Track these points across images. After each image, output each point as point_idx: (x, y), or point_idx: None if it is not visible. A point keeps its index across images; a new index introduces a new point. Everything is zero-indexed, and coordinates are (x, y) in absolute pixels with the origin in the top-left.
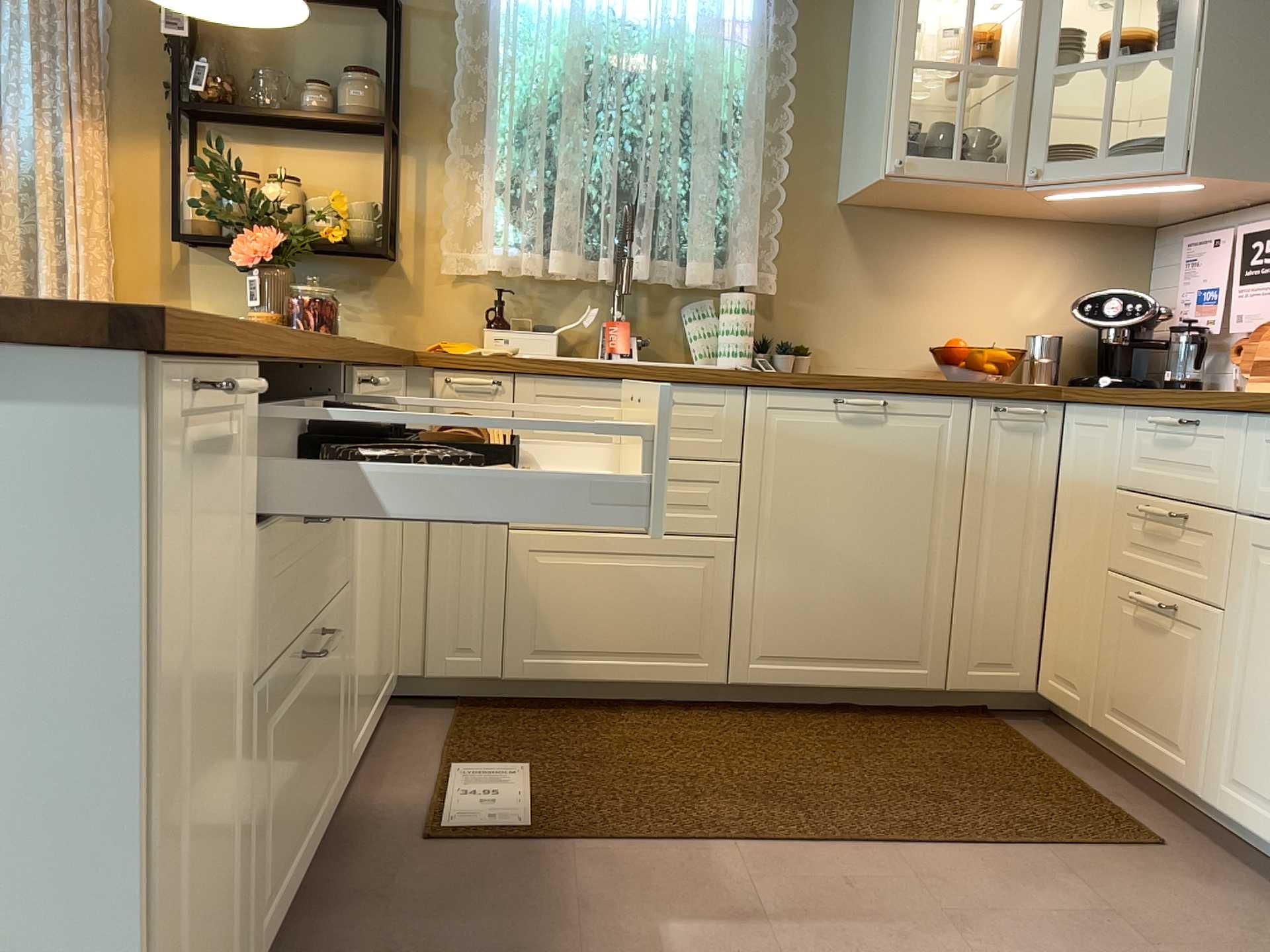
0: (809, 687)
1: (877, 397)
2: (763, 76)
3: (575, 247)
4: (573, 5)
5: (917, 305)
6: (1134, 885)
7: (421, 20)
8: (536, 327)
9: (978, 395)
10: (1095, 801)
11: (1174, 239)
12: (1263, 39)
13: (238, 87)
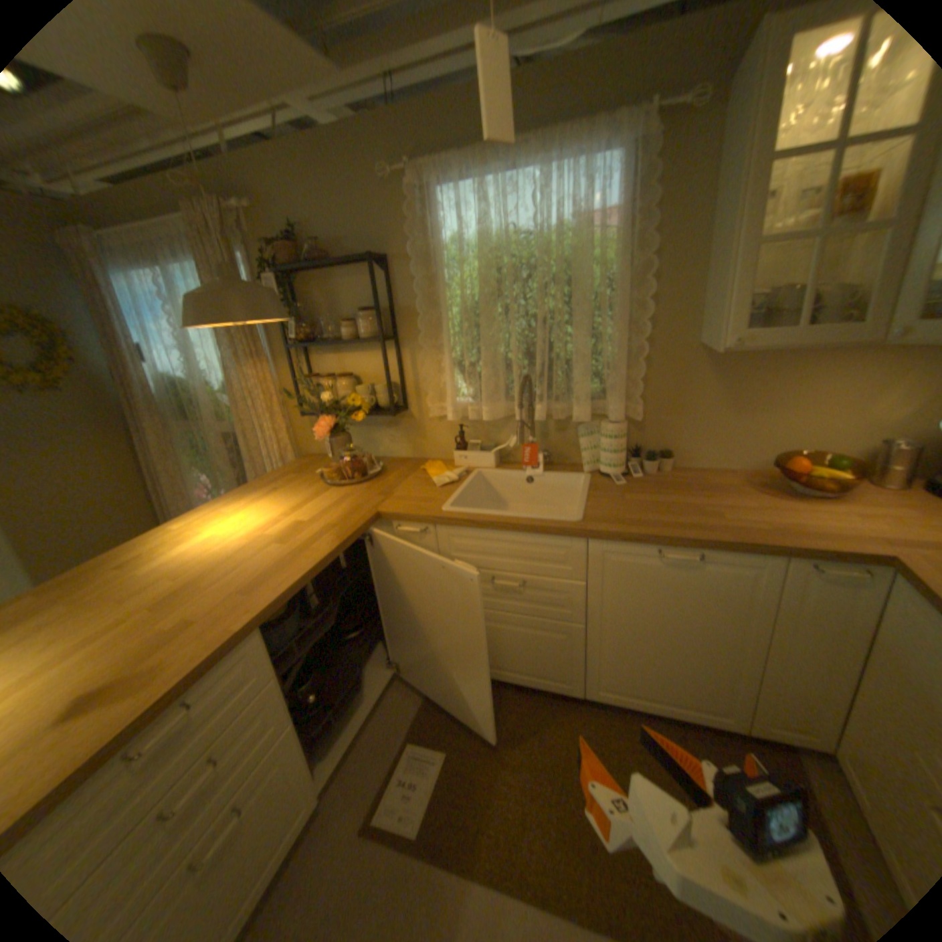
0: (640, 711)
1: (695, 551)
2: (630, 252)
3: (498, 401)
4: (479, 232)
5: (771, 415)
6: None
7: (395, 261)
8: (482, 447)
9: (795, 557)
10: None
11: None
12: None
13: (311, 327)
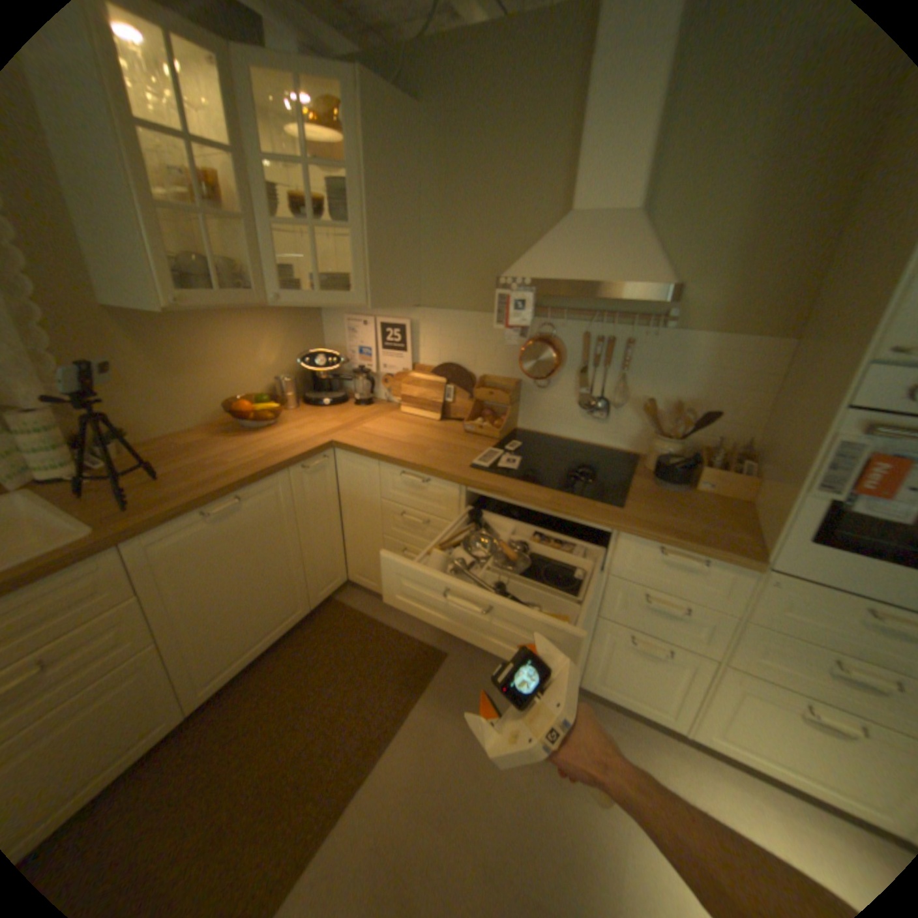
0: (241, 672)
1: (230, 498)
2: None
3: None
4: None
5: (198, 375)
6: (456, 697)
7: None
8: None
9: (292, 467)
10: (408, 641)
11: (333, 309)
12: (390, 224)
13: None
